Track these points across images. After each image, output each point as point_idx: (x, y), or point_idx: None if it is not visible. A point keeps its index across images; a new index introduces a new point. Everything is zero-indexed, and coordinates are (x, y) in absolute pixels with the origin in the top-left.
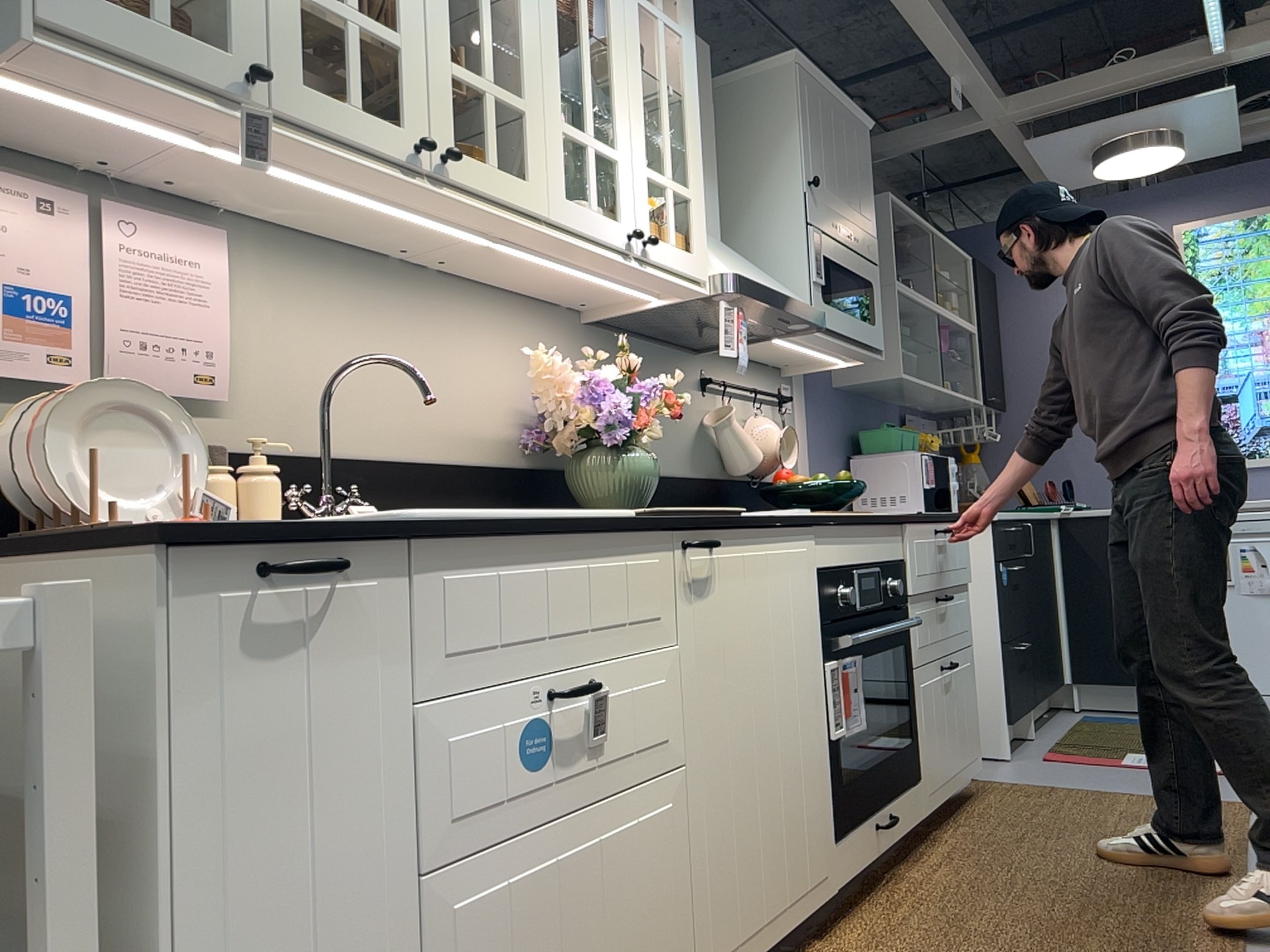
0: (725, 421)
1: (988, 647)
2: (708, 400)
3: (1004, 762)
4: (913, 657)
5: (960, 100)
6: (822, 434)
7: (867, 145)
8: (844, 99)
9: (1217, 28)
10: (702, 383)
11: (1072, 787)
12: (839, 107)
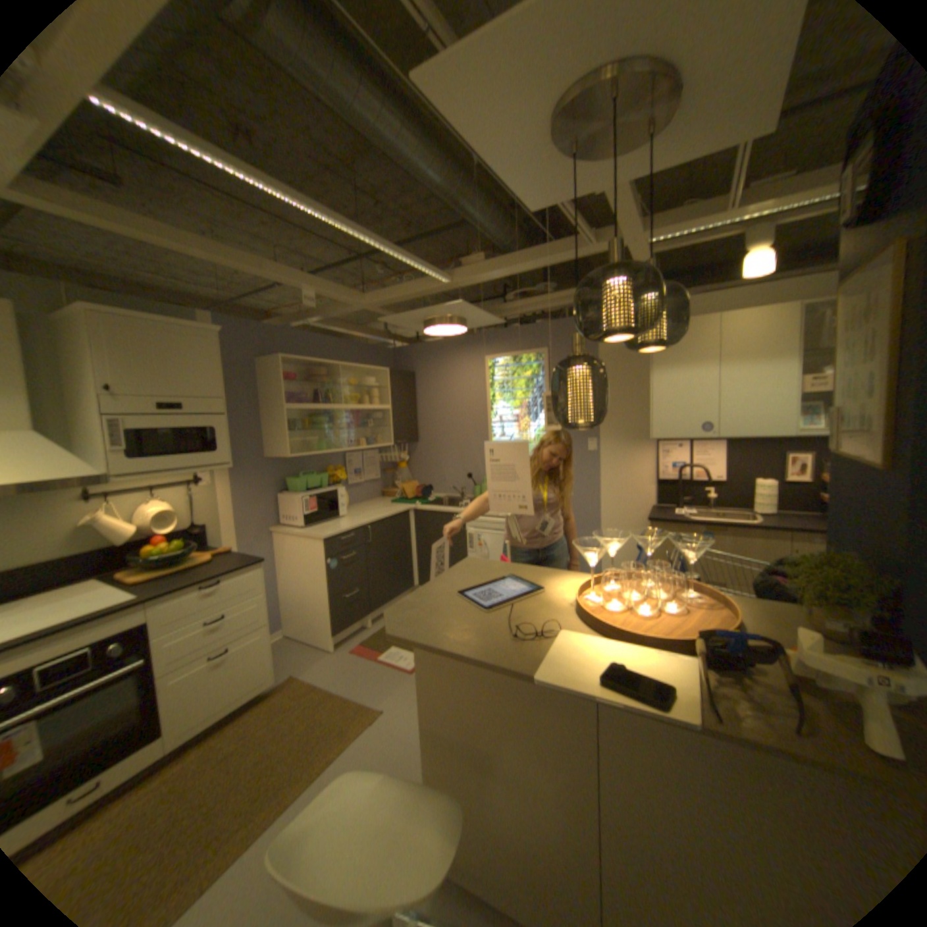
0: (86, 523)
1: (323, 599)
2: (90, 505)
3: (326, 656)
4: (155, 674)
5: (312, 301)
6: (245, 487)
7: (210, 342)
8: (169, 320)
9: (435, 271)
10: (80, 497)
11: (322, 690)
12: (162, 326)
